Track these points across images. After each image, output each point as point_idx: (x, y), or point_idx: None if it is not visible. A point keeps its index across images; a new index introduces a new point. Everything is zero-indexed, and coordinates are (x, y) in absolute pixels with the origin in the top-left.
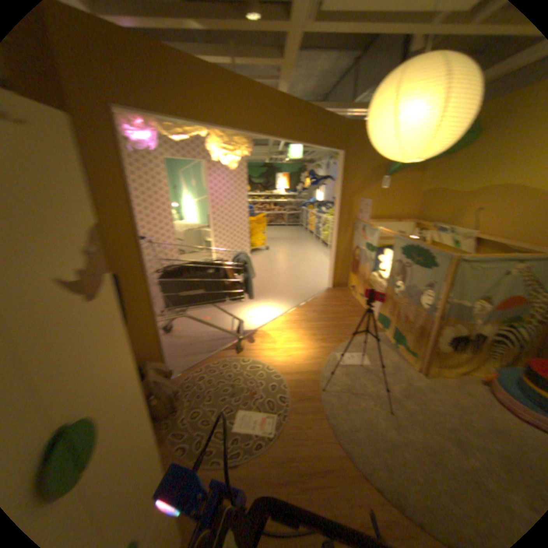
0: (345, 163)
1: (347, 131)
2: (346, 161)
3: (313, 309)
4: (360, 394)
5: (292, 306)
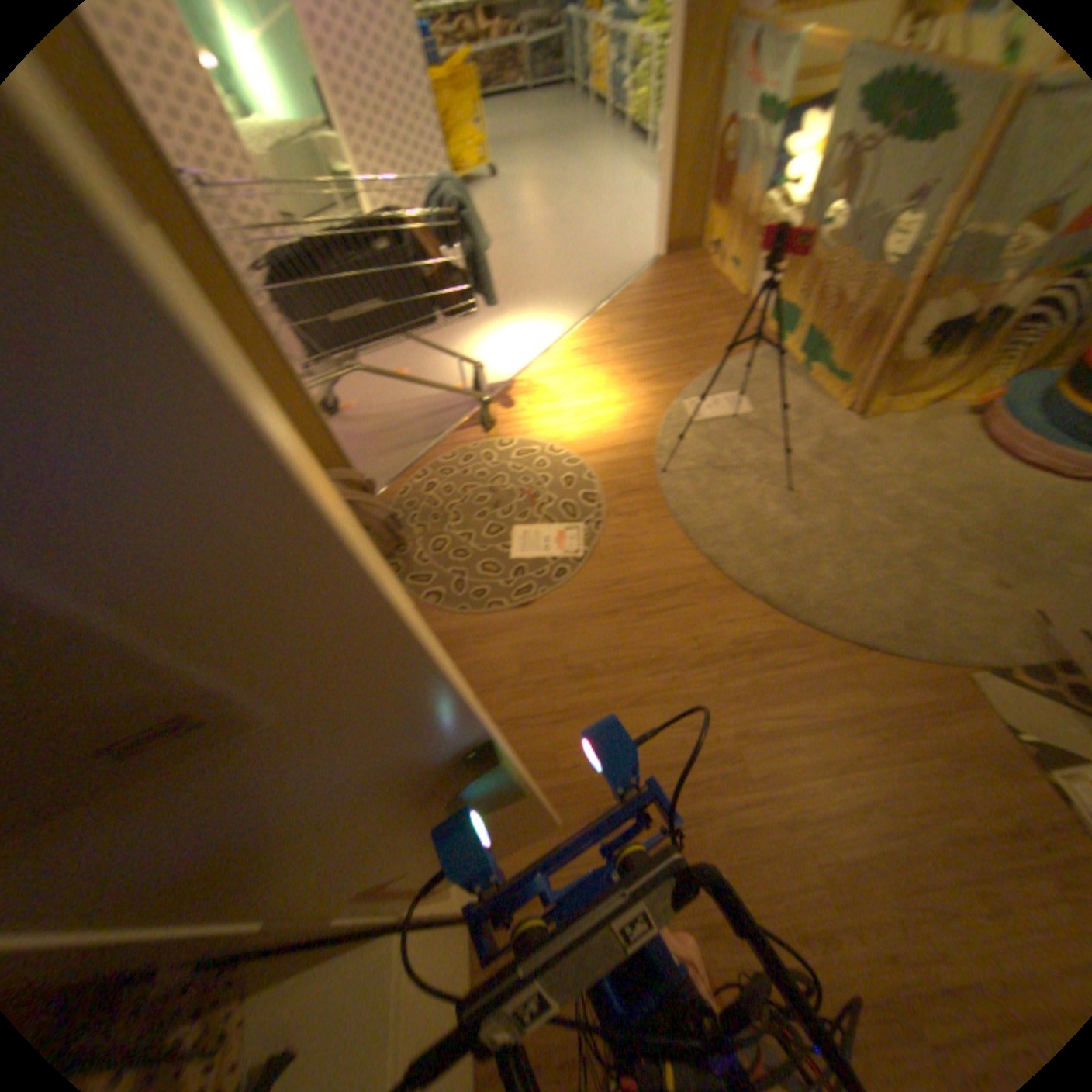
0: None
1: None
2: None
3: (625, 316)
4: (730, 467)
5: (577, 316)
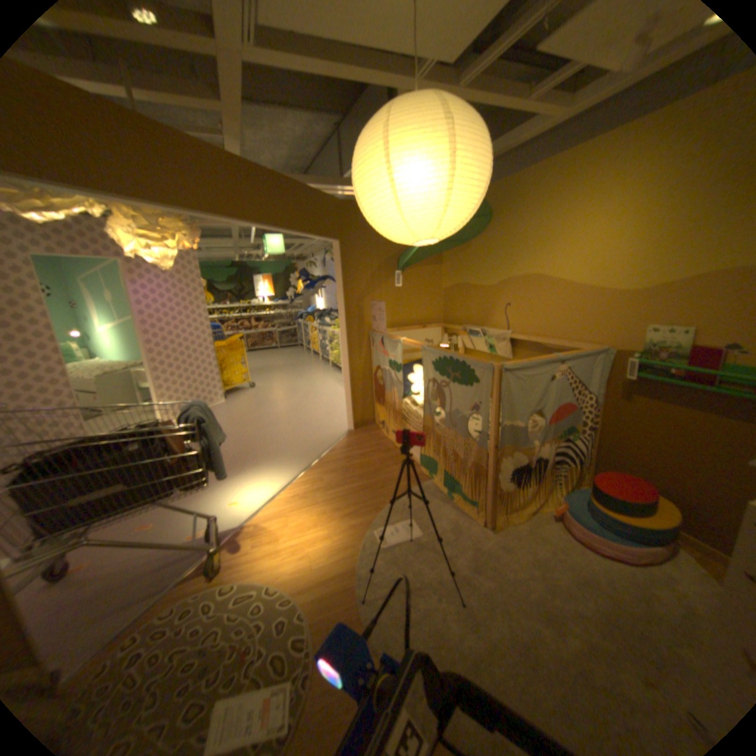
0: (343, 257)
1: (338, 215)
2: (344, 254)
3: (331, 468)
4: (416, 590)
5: (298, 470)
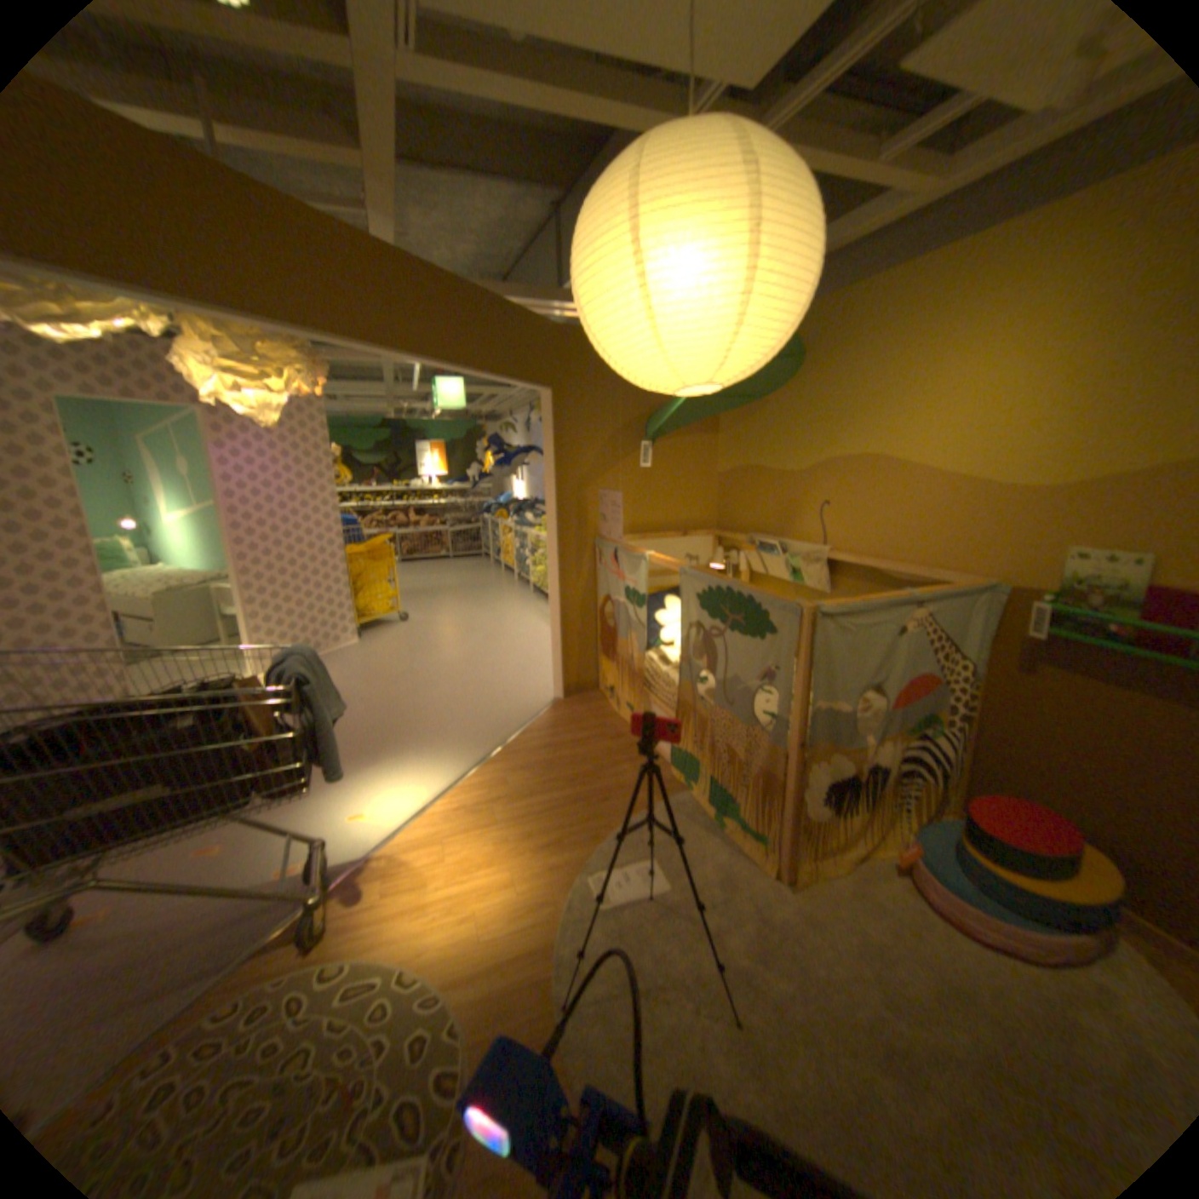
0: (557, 416)
1: (551, 348)
2: (559, 411)
3: (522, 762)
4: (657, 989)
5: (468, 763)
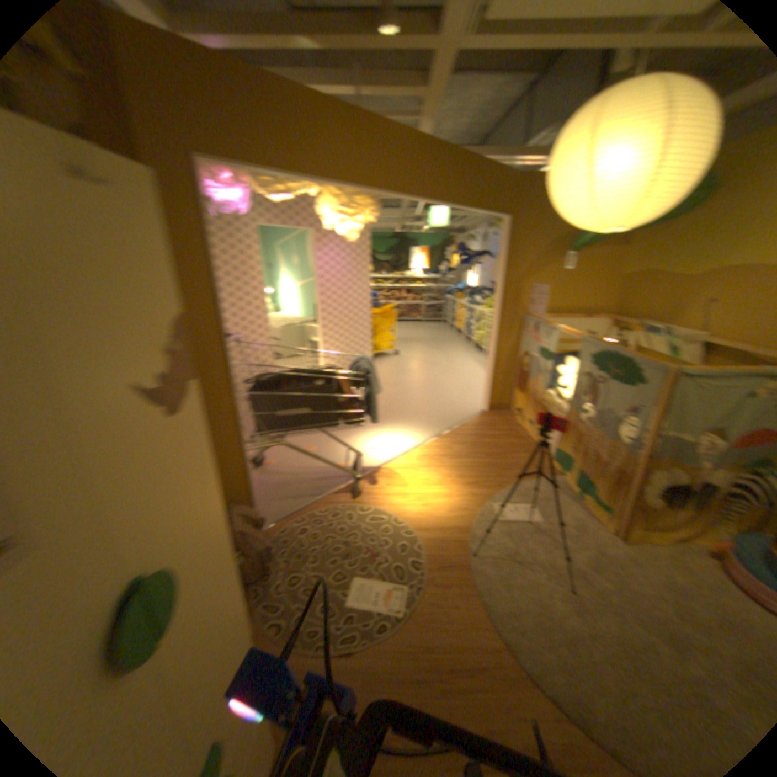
0: (512, 233)
1: (516, 188)
2: (514, 230)
3: (461, 440)
4: (528, 563)
5: (431, 435)
